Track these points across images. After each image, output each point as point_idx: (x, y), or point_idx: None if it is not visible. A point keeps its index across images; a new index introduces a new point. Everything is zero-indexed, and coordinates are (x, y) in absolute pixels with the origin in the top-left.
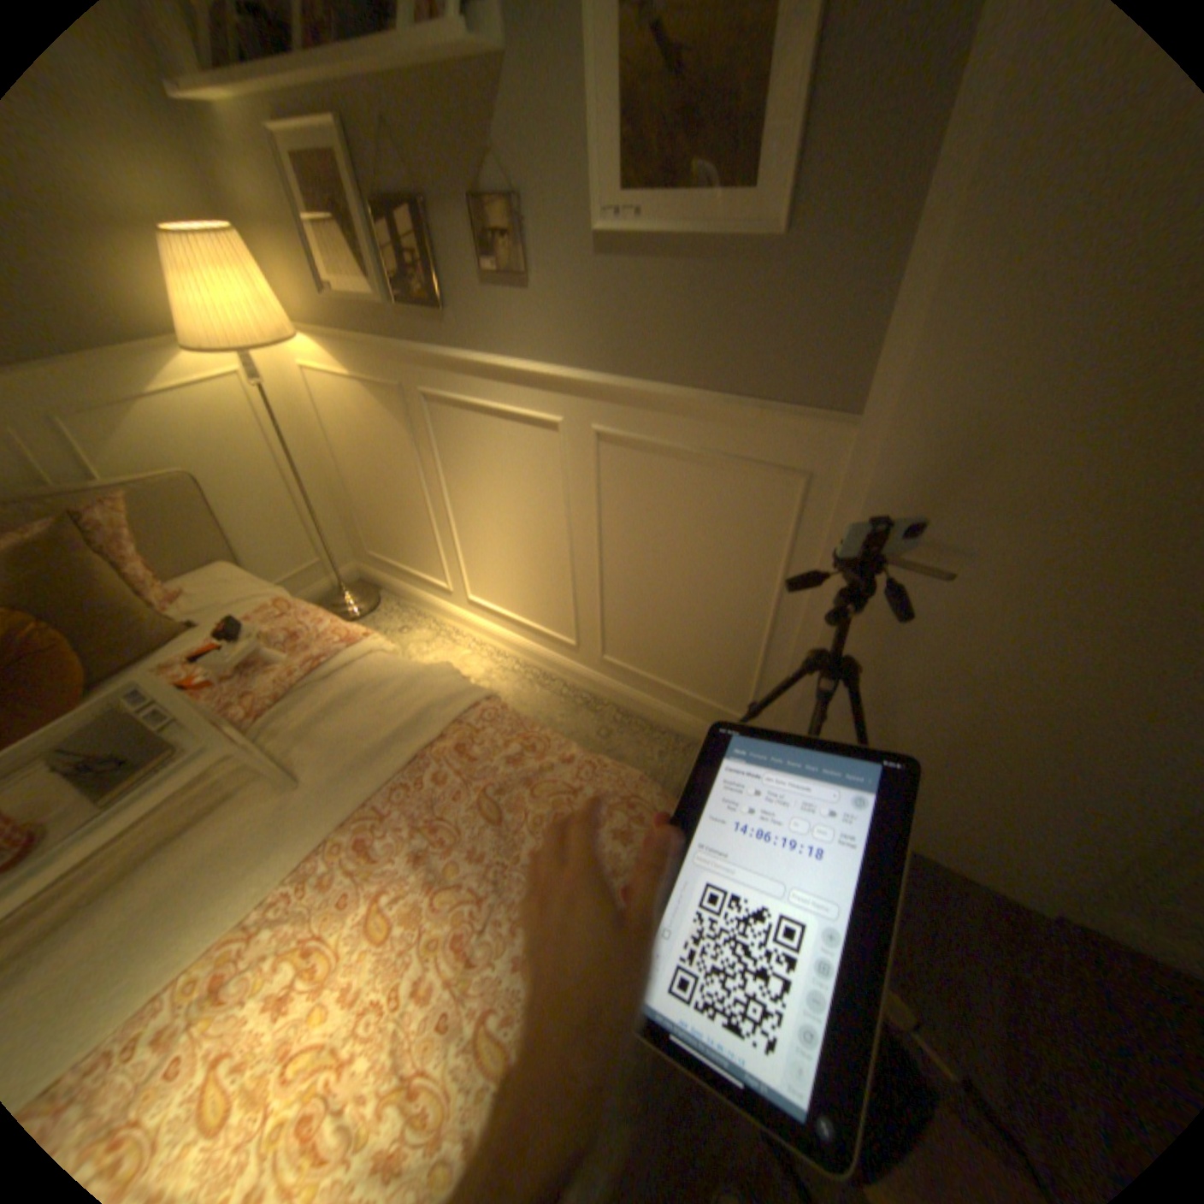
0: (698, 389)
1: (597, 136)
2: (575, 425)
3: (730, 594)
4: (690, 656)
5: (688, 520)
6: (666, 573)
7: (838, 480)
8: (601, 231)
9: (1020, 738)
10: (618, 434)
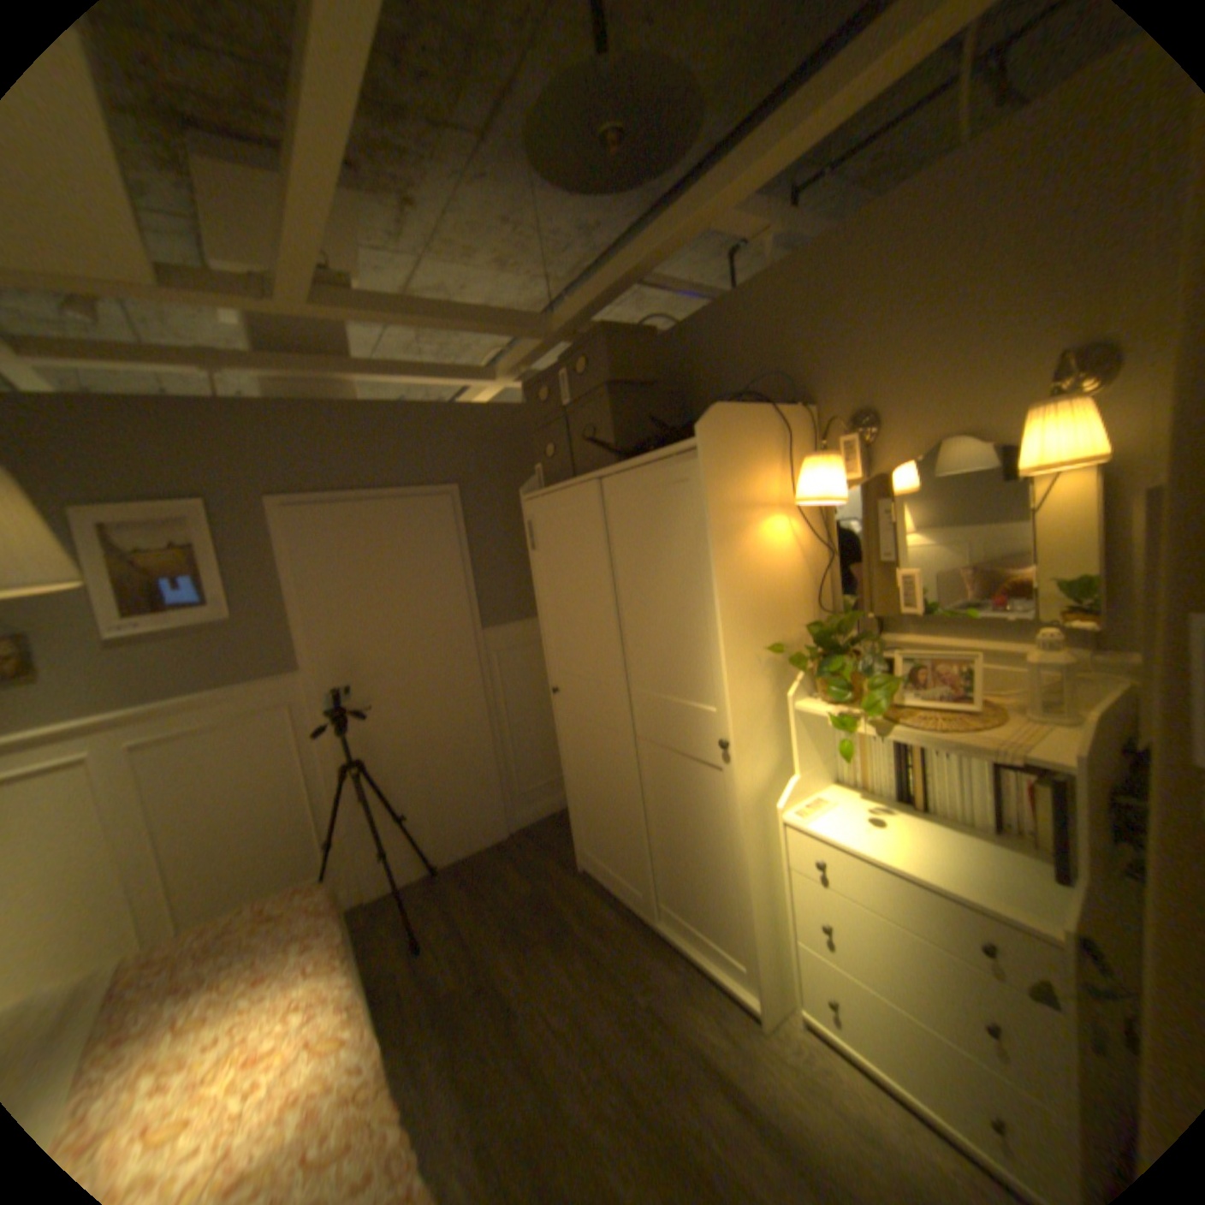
0: (206, 691)
1: (100, 600)
2: (103, 750)
3: (272, 794)
4: (260, 863)
5: (224, 765)
6: (218, 812)
7: (302, 701)
8: (109, 637)
9: (435, 763)
10: (148, 739)
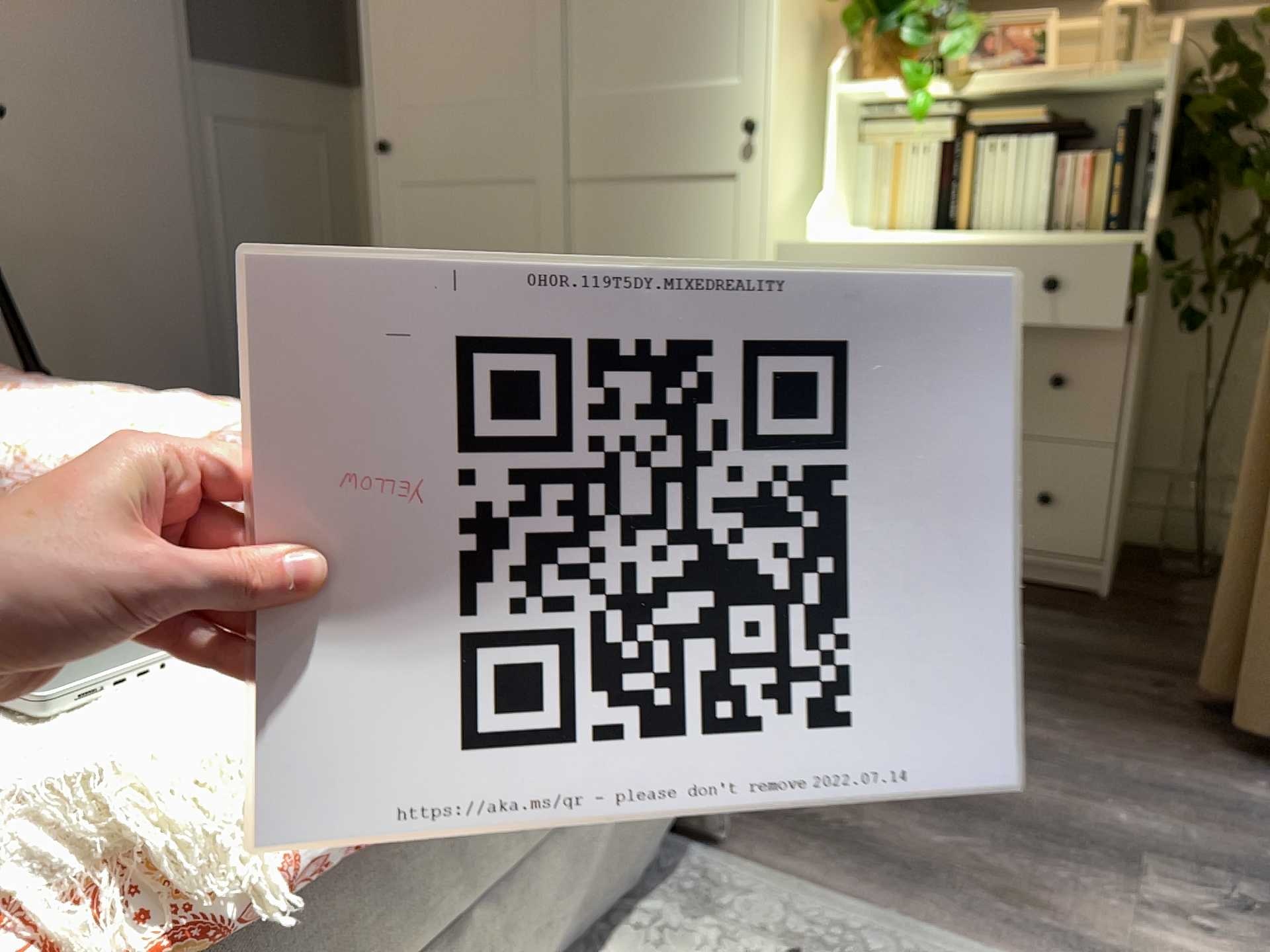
0: None
1: None
2: None
3: None
4: None
5: None
6: None
7: None
8: None
9: (98, 294)
10: None
